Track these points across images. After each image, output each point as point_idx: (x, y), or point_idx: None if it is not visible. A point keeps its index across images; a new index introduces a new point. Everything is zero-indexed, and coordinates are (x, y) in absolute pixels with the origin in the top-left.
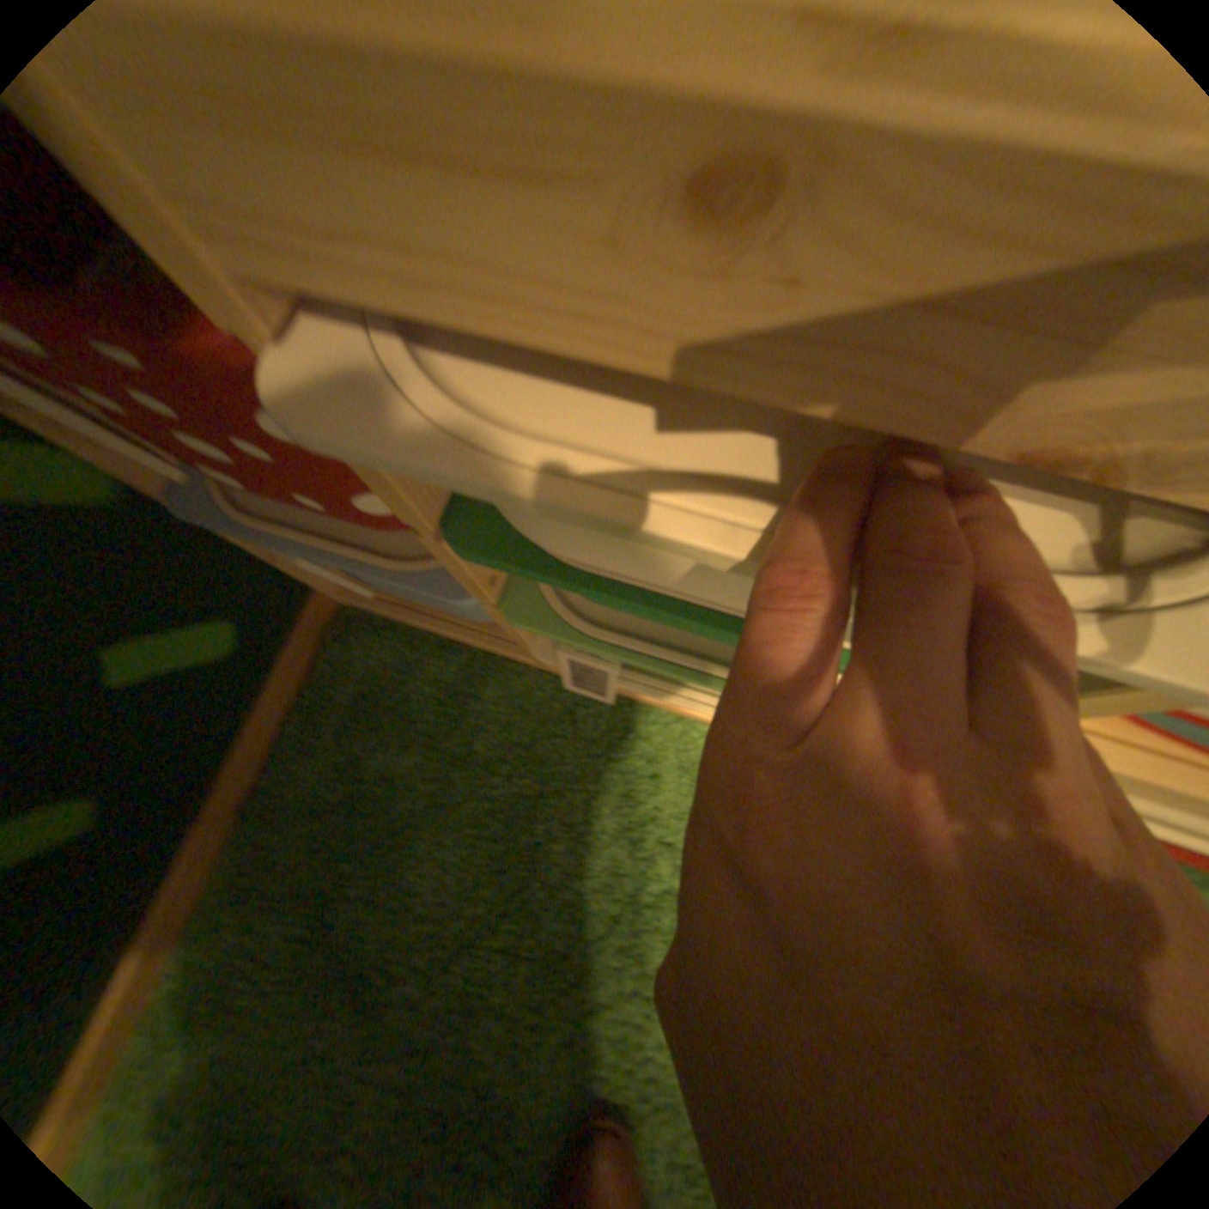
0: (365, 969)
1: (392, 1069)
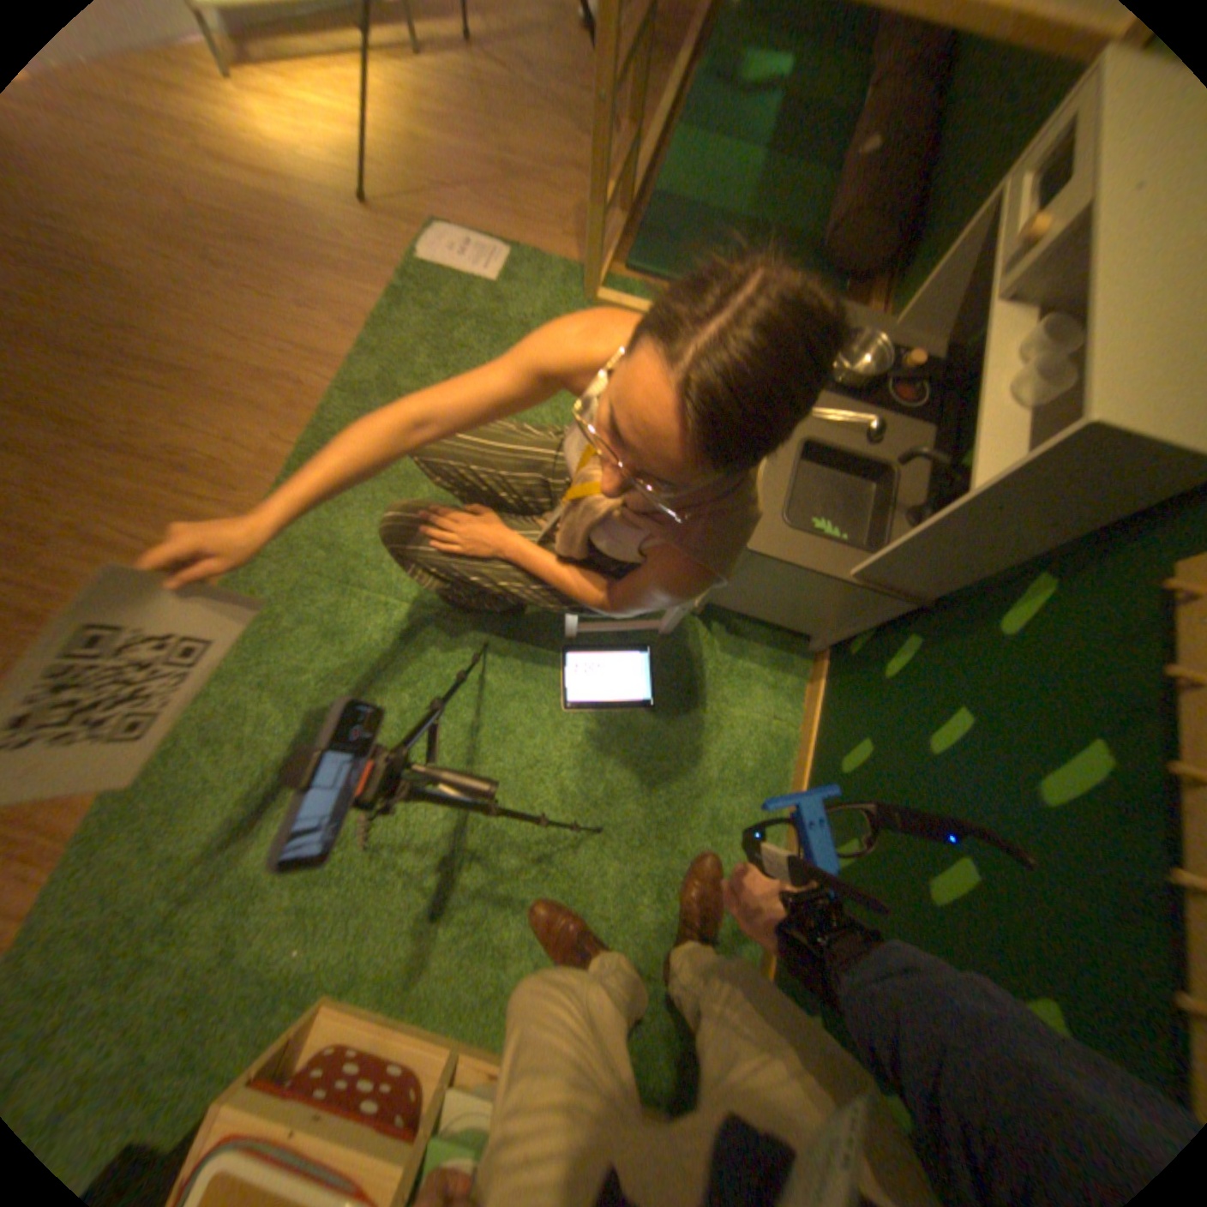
0: (675, 910)
1: (656, 868)
